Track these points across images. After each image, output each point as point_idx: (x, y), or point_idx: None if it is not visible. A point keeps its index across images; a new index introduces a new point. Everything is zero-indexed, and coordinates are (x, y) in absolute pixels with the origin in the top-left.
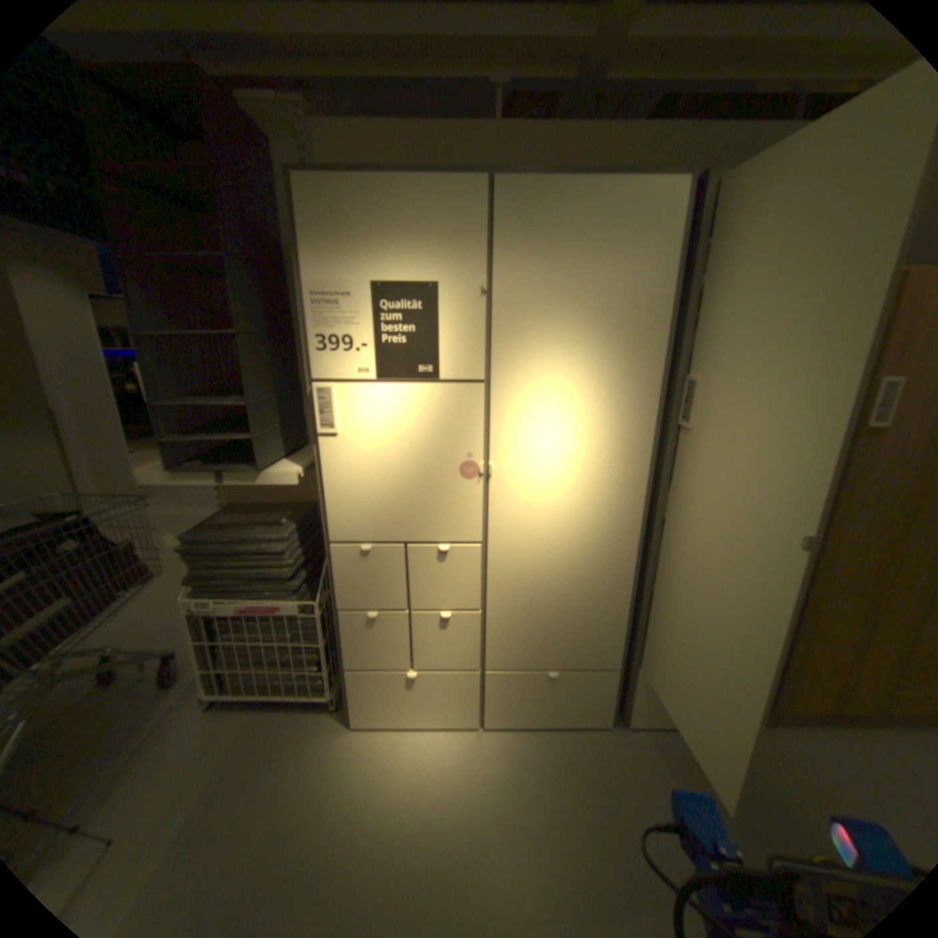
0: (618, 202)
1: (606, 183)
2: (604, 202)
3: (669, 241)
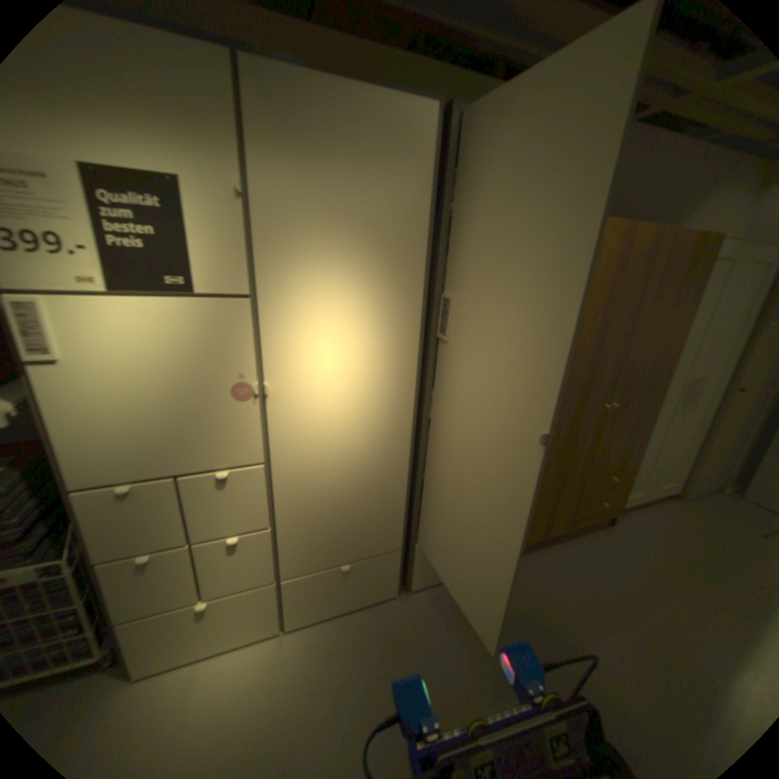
0: (374, 115)
1: (360, 91)
2: (360, 112)
3: (421, 164)
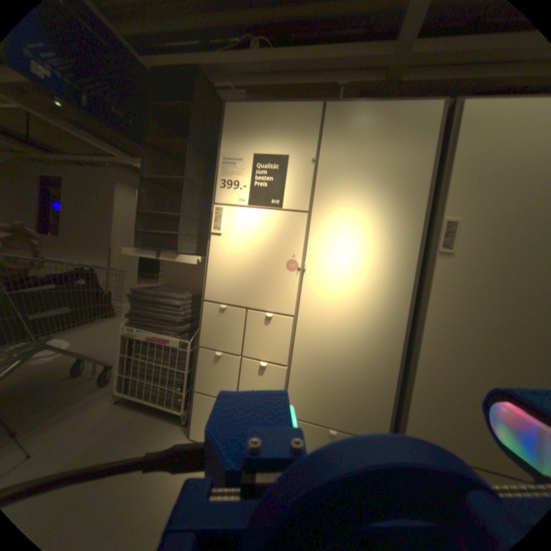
0: (395, 116)
1: (388, 107)
2: (386, 116)
3: (427, 137)
